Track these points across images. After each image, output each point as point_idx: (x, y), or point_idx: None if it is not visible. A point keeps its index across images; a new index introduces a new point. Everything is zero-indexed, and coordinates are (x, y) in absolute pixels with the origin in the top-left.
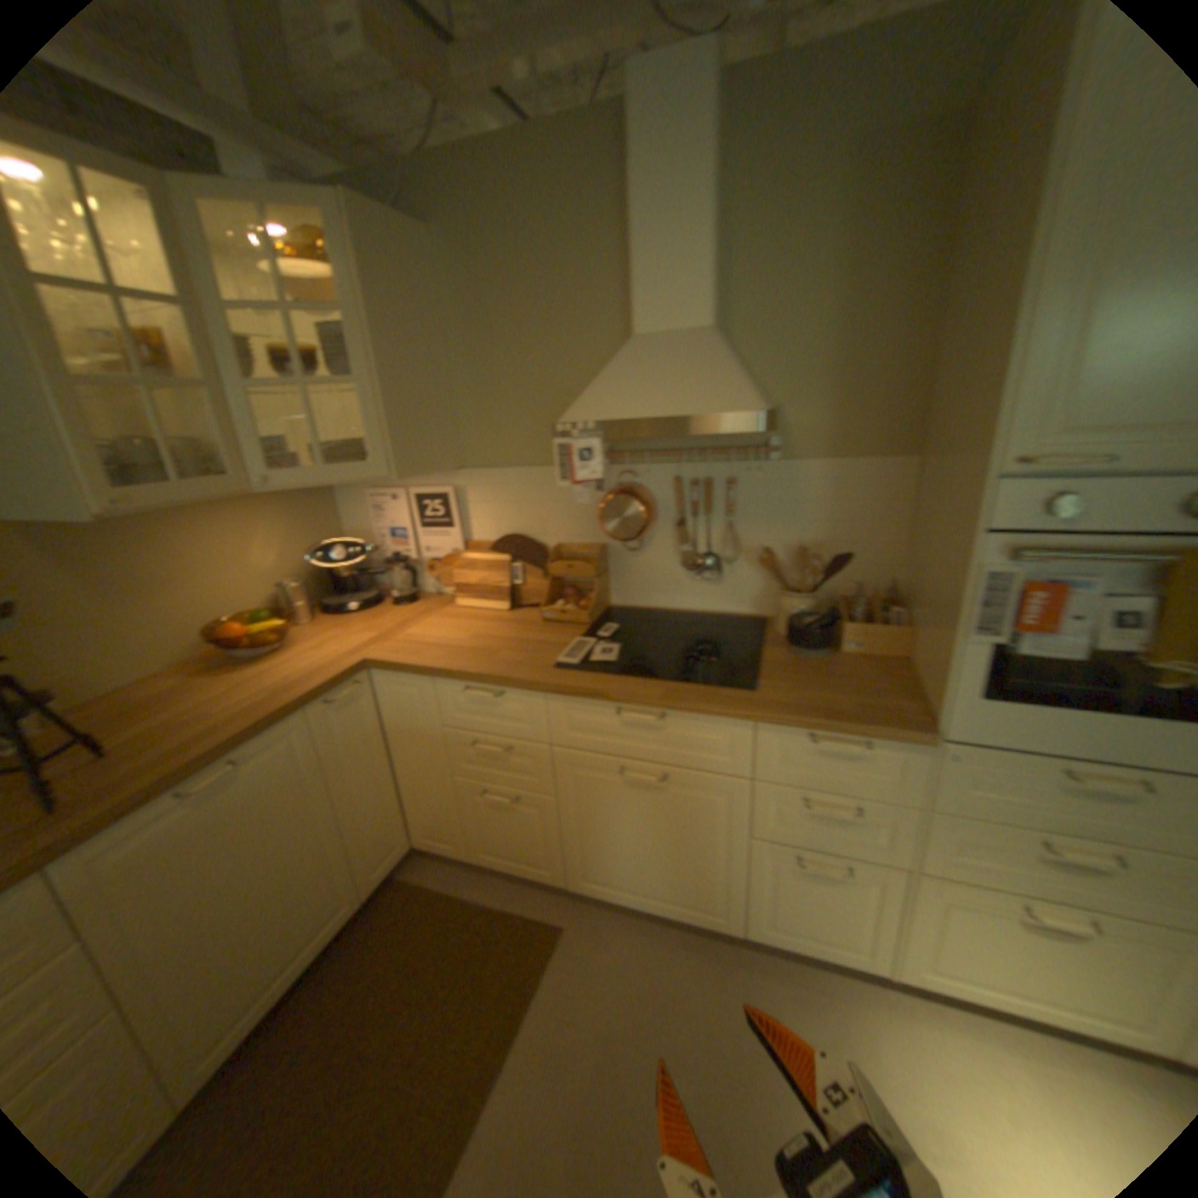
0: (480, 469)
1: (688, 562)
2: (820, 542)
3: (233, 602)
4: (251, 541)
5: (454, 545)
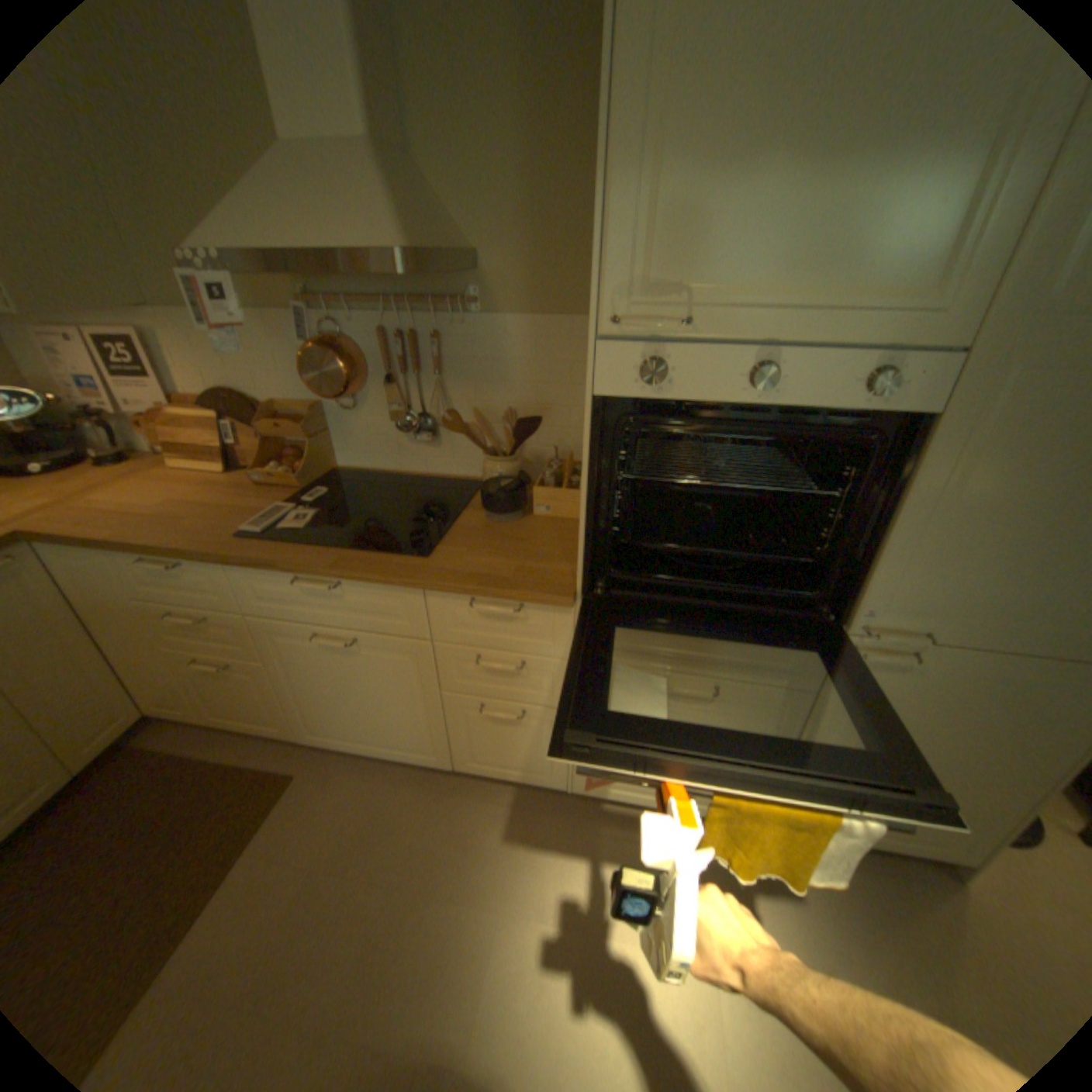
0: (164, 307)
1: (404, 422)
2: (525, 404)
3: None
4: None
5: (152, 397)
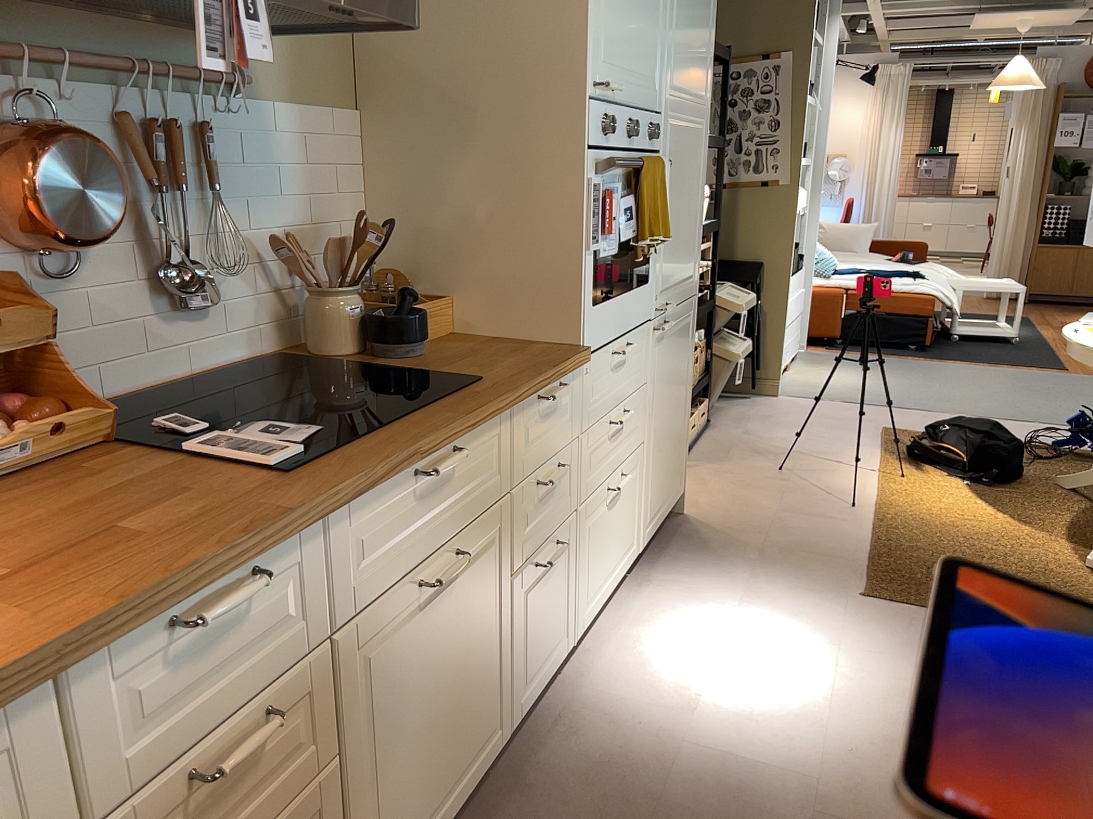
0: None
1: (159, 283)
2: (301, 226)
3: None
4: None
5: None
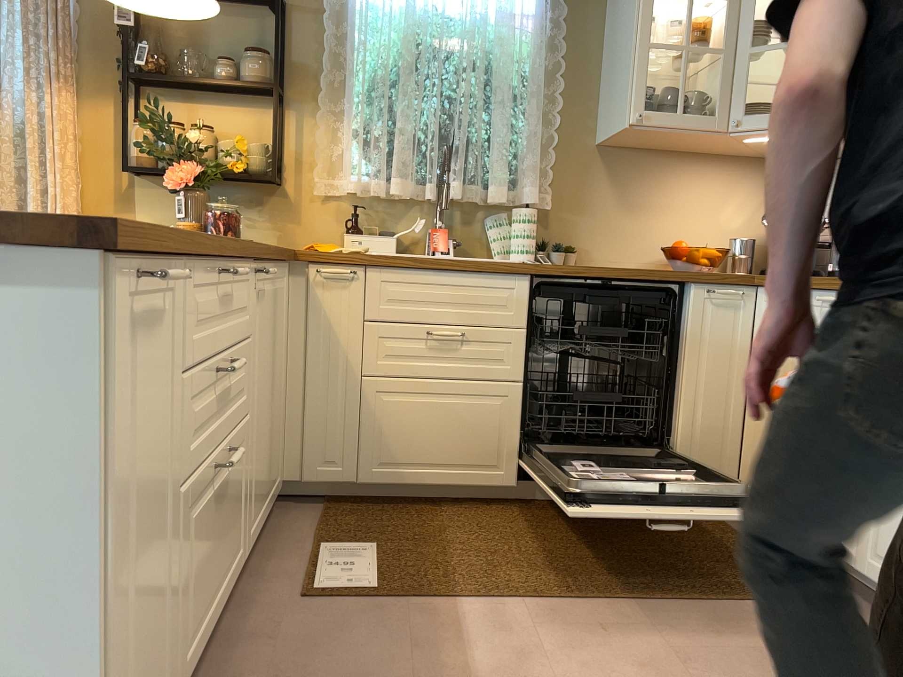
0: None
1: None
2: None
3: (694, 241)
4: (726, 199)
5: None
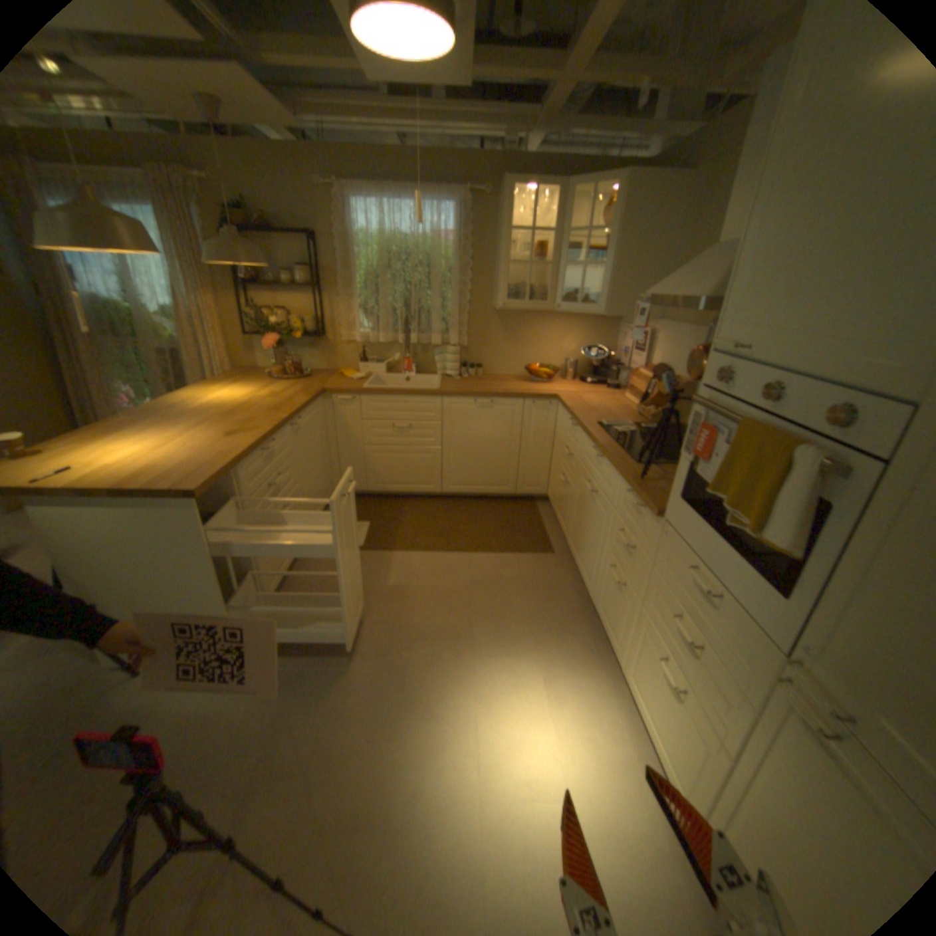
0: (666, 321)
1: None
2: None
3: (546, 360)
4: (564, 336)
5: (640, 363)
